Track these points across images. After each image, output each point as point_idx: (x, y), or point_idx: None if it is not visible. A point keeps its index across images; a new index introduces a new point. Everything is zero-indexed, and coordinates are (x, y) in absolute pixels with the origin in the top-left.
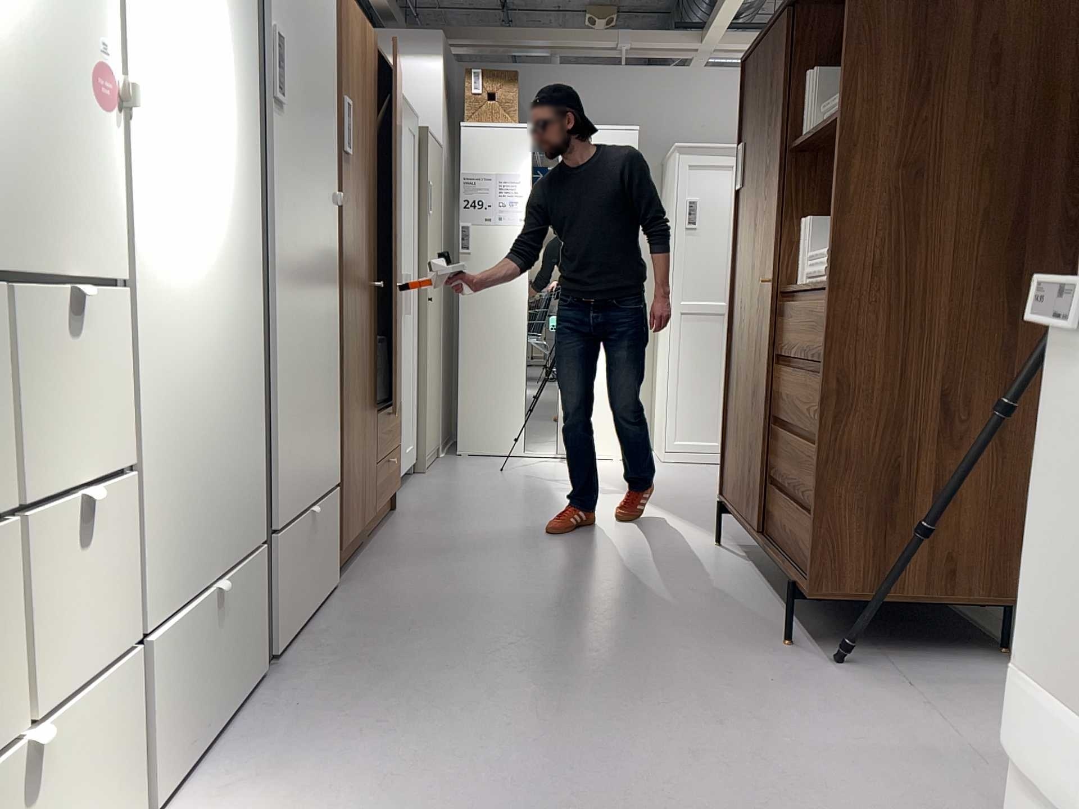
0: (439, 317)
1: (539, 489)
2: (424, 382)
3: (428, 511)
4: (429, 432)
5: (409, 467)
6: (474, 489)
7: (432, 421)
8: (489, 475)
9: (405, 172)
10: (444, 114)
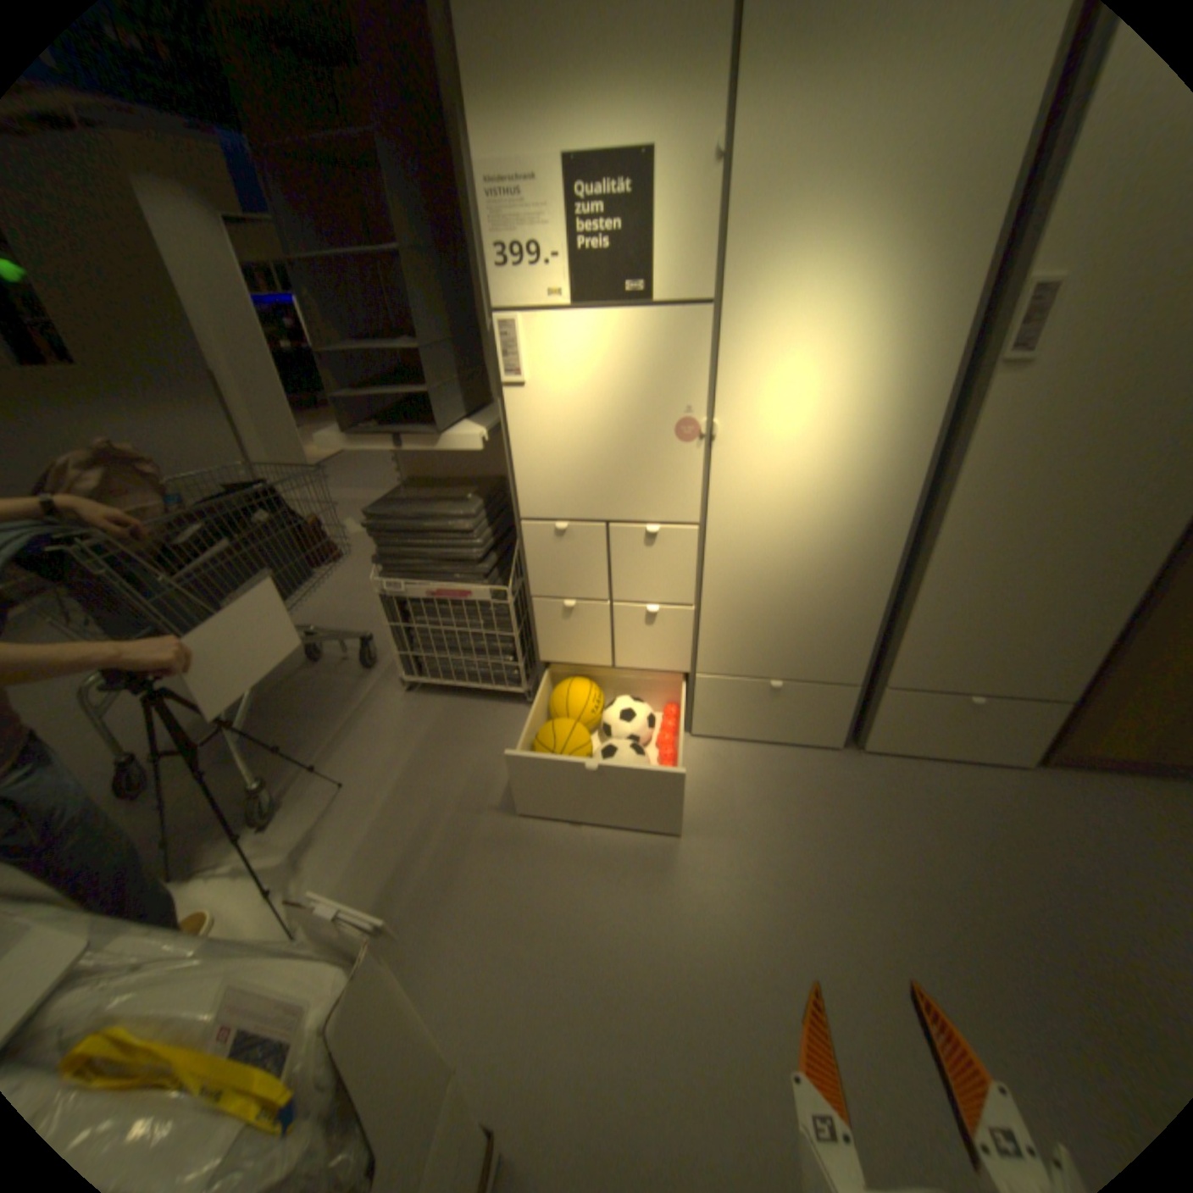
0: None
1: None
2: None
3: None
4: None
5: None
6: None
7: None
8: None
9: None
10: None
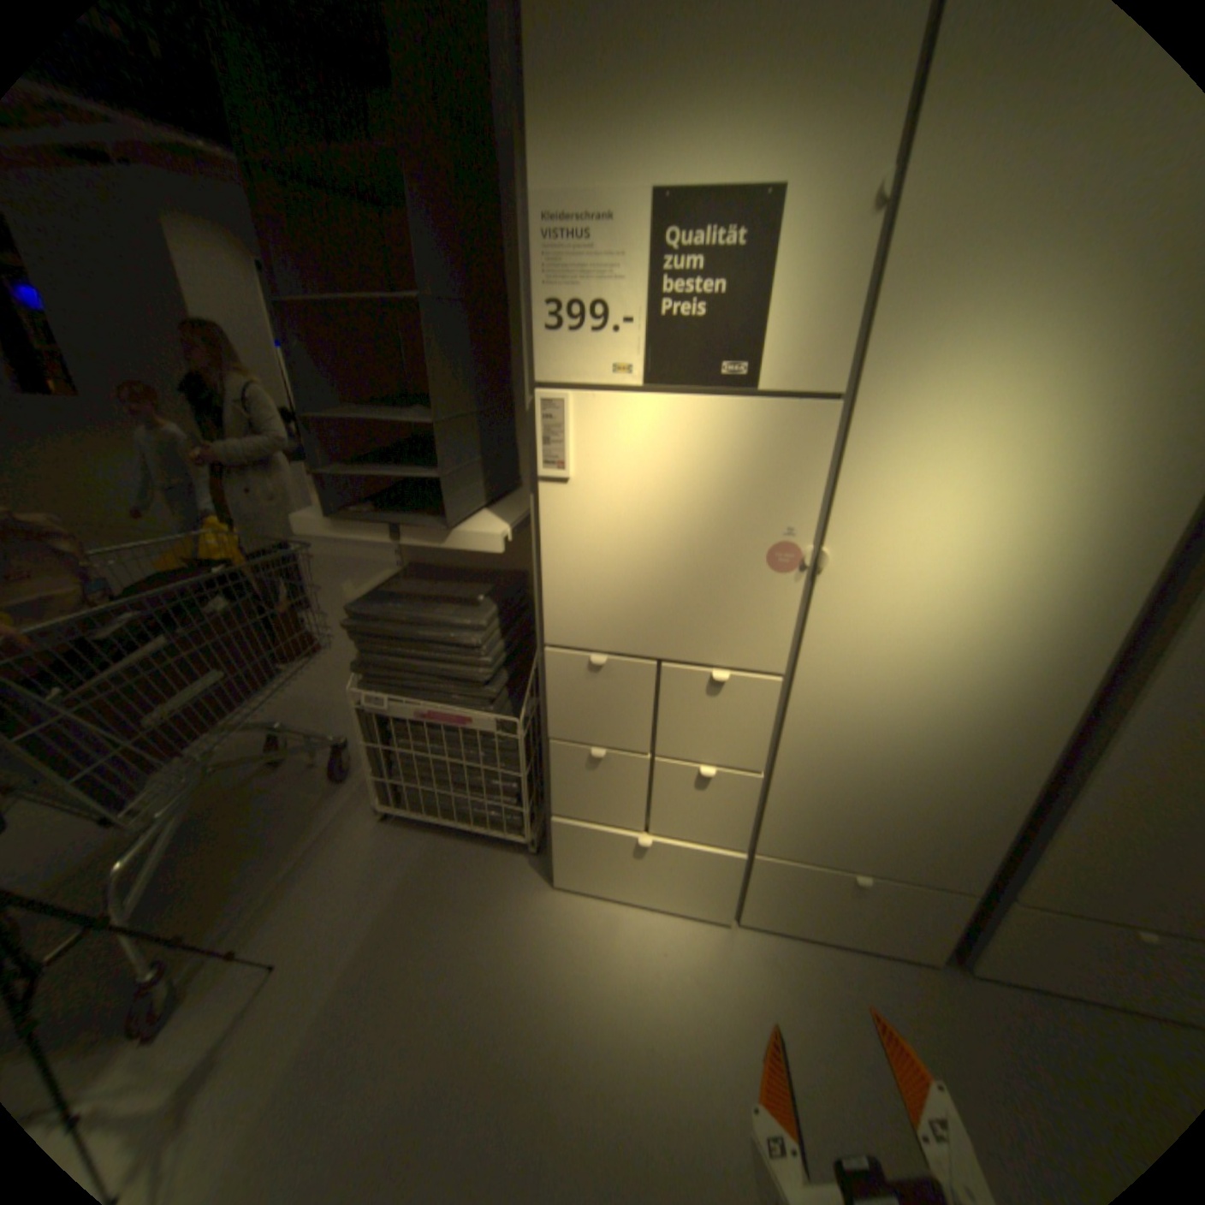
0: None
1: None
2: None
3: None
4: None
5: None
6: None
7: None
8: None
9: None
10: None
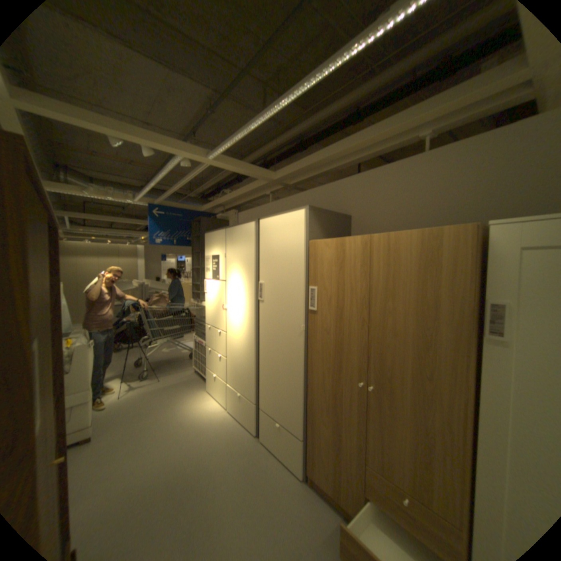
0: None
1: None
2: None
3: None
4: None
5: None
6: None
7: None
8: None
9: None
10: None
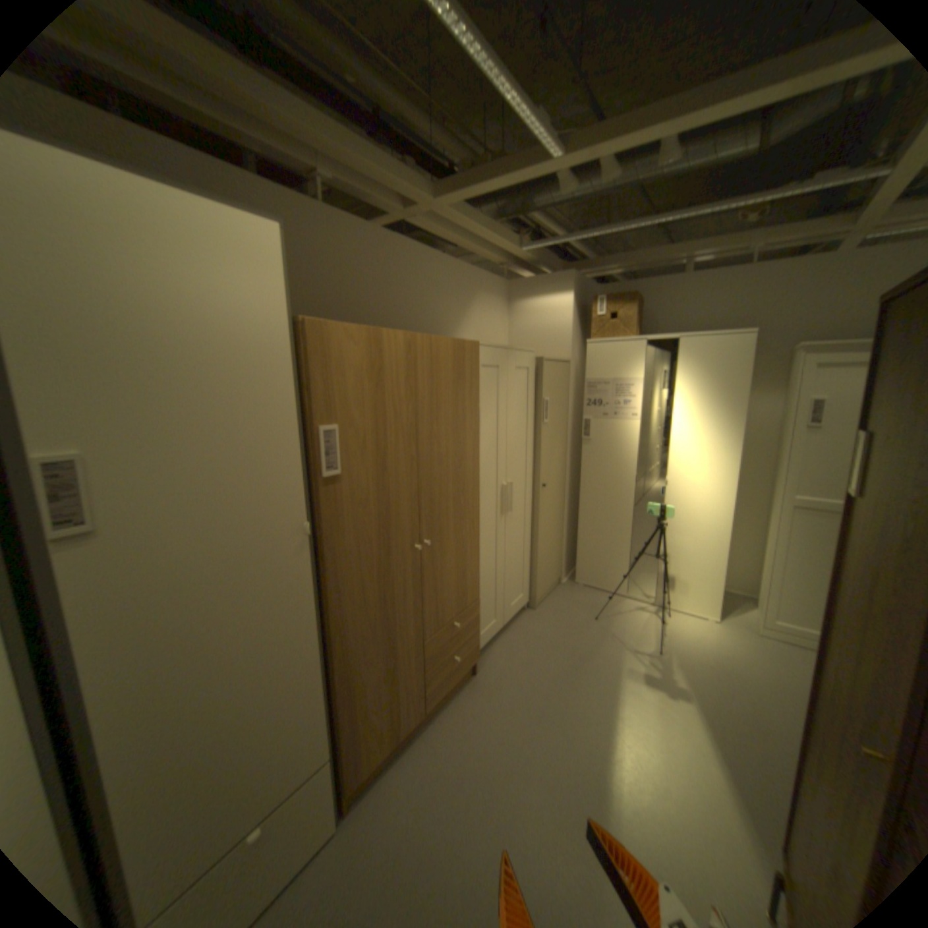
0: (561, 489)
1: (610, 668)
2: (536, 547)
3: (499, 684)
4: (543, 579)
5: (515, 614)
6: (557, 649)
7: (549, 567)
8: (583, 625)
9: (508, 406)
10: (574, 334)
